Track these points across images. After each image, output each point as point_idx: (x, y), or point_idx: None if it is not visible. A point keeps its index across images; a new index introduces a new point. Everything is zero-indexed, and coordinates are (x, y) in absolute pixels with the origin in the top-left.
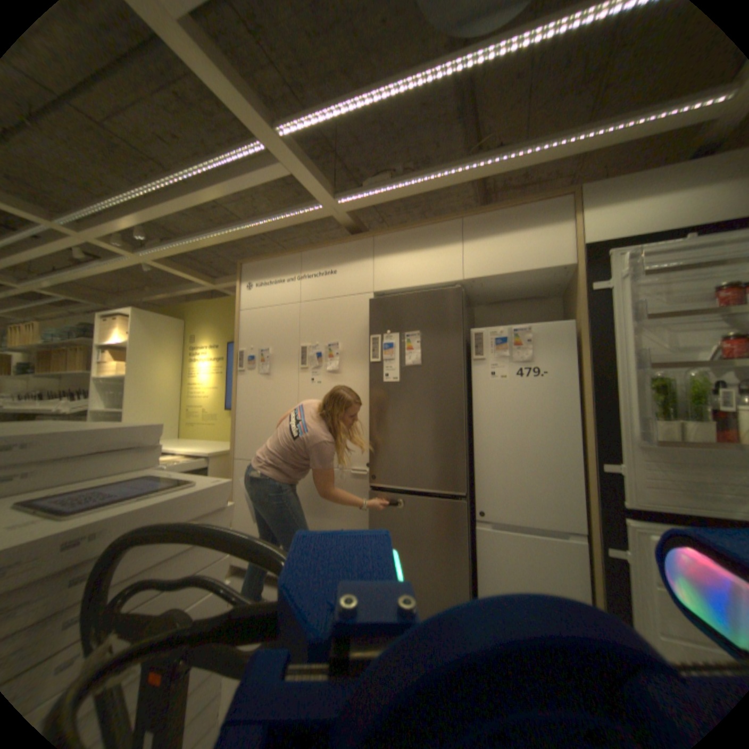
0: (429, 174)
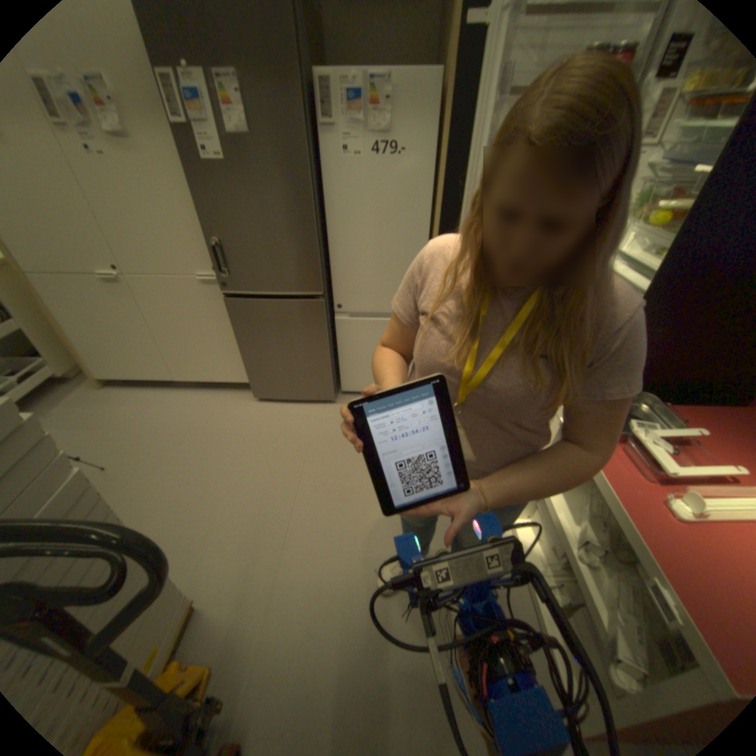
0: None
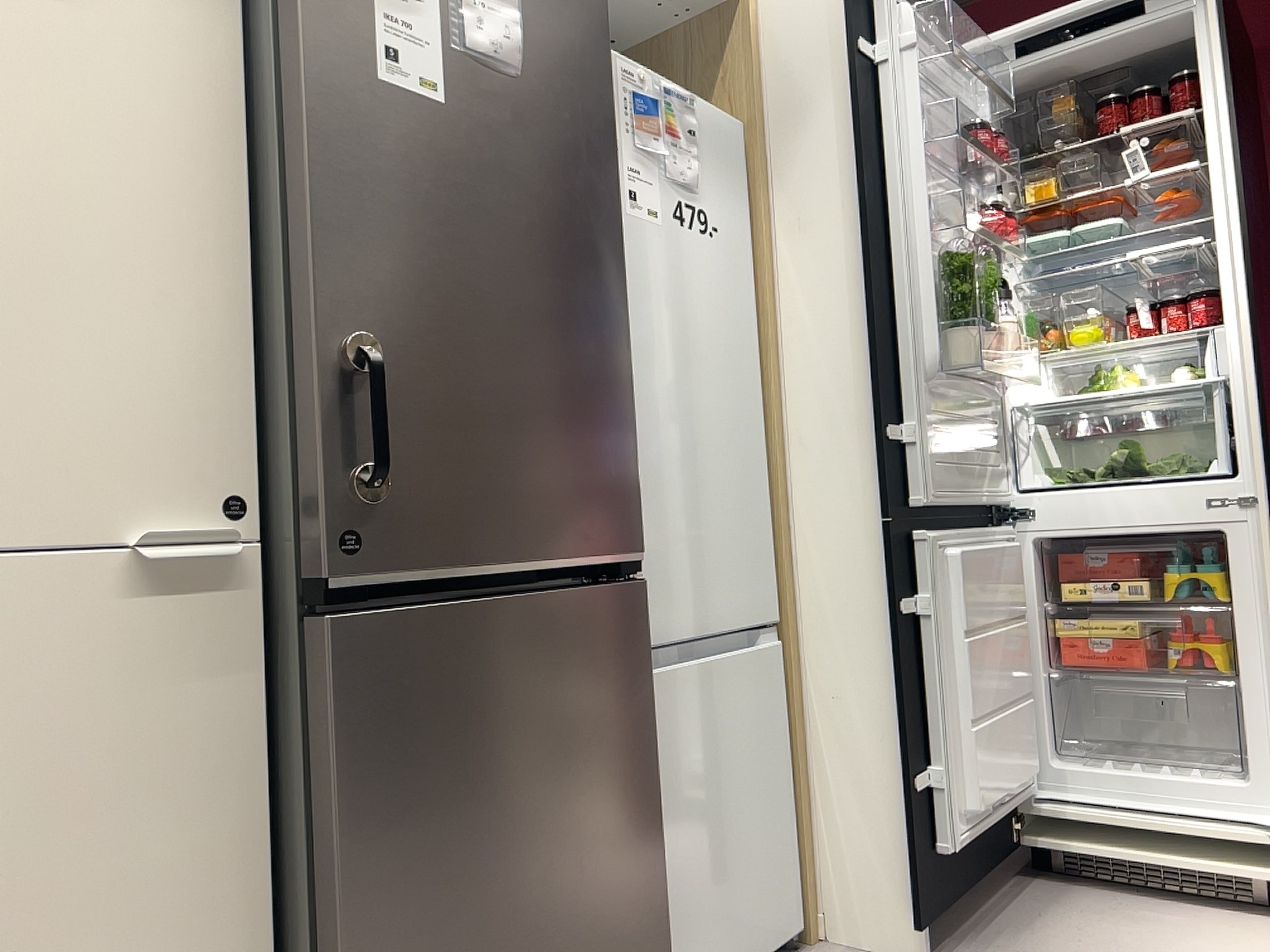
0: None
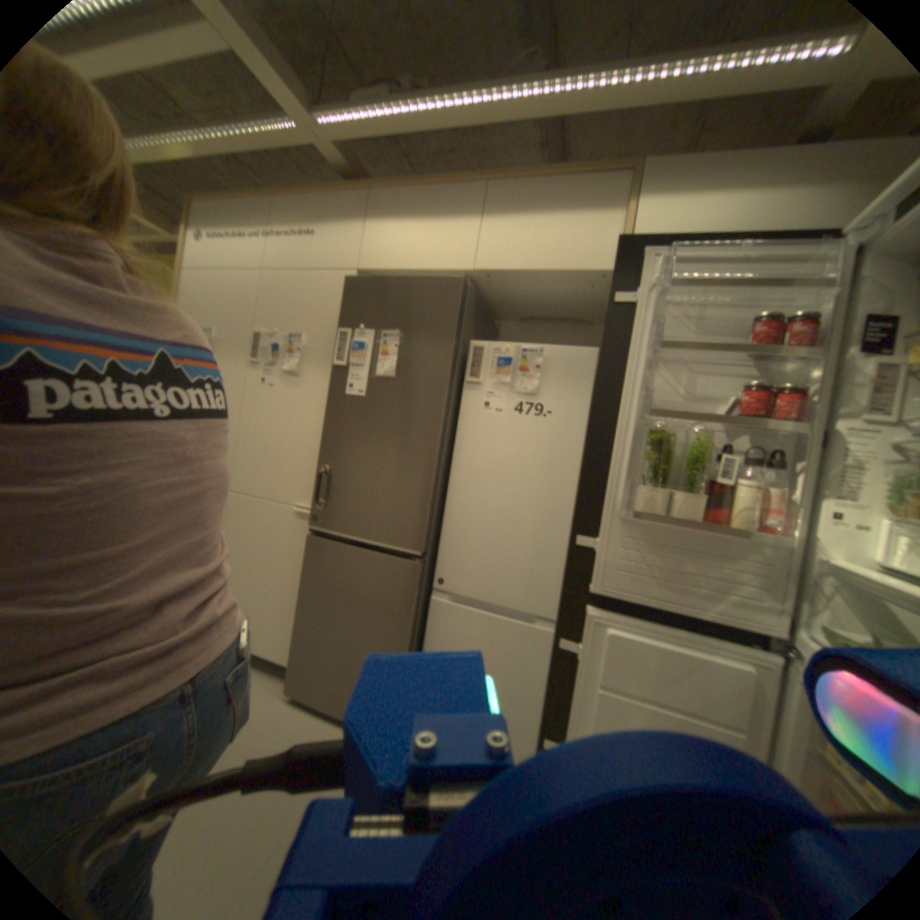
0: (440, 94)
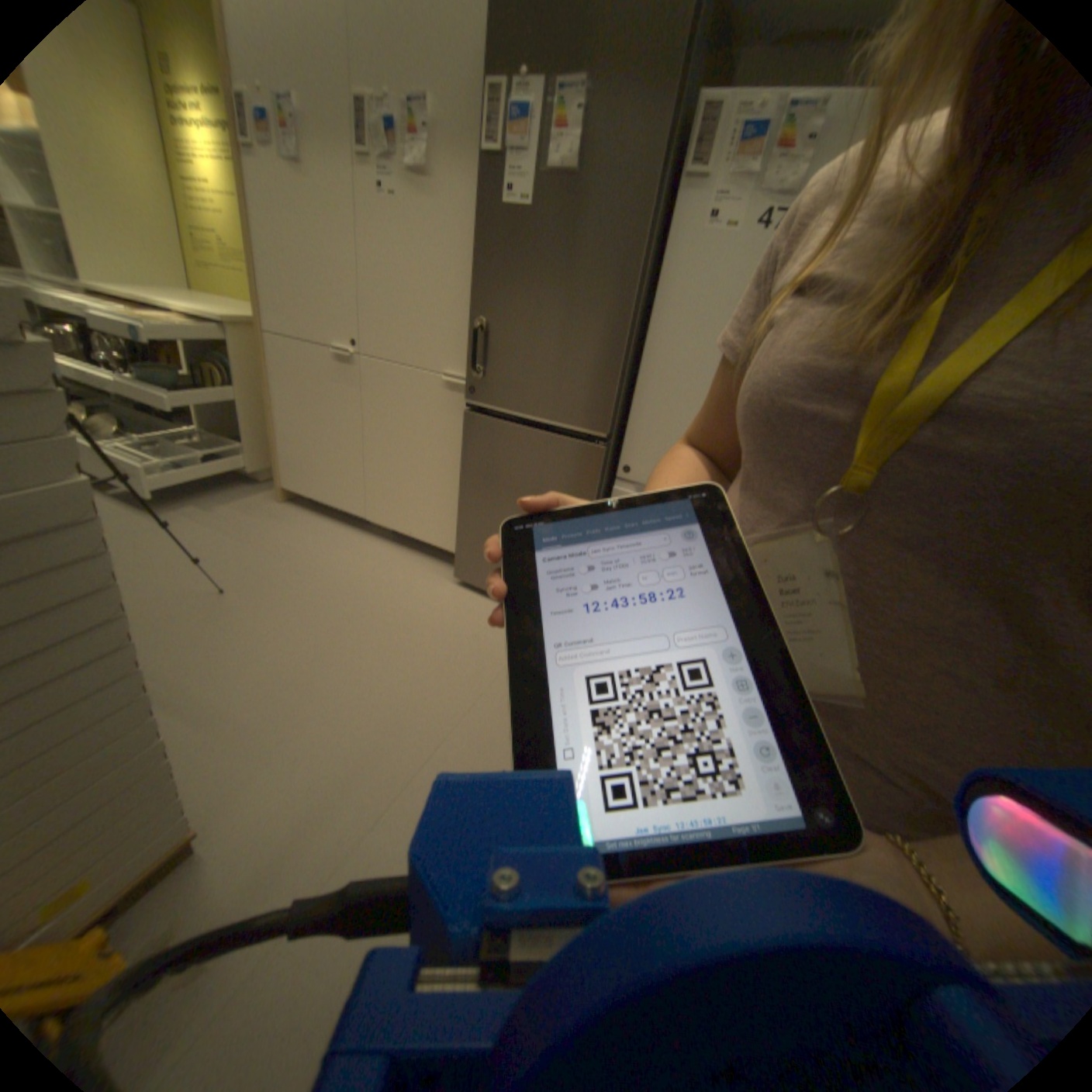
0: None
